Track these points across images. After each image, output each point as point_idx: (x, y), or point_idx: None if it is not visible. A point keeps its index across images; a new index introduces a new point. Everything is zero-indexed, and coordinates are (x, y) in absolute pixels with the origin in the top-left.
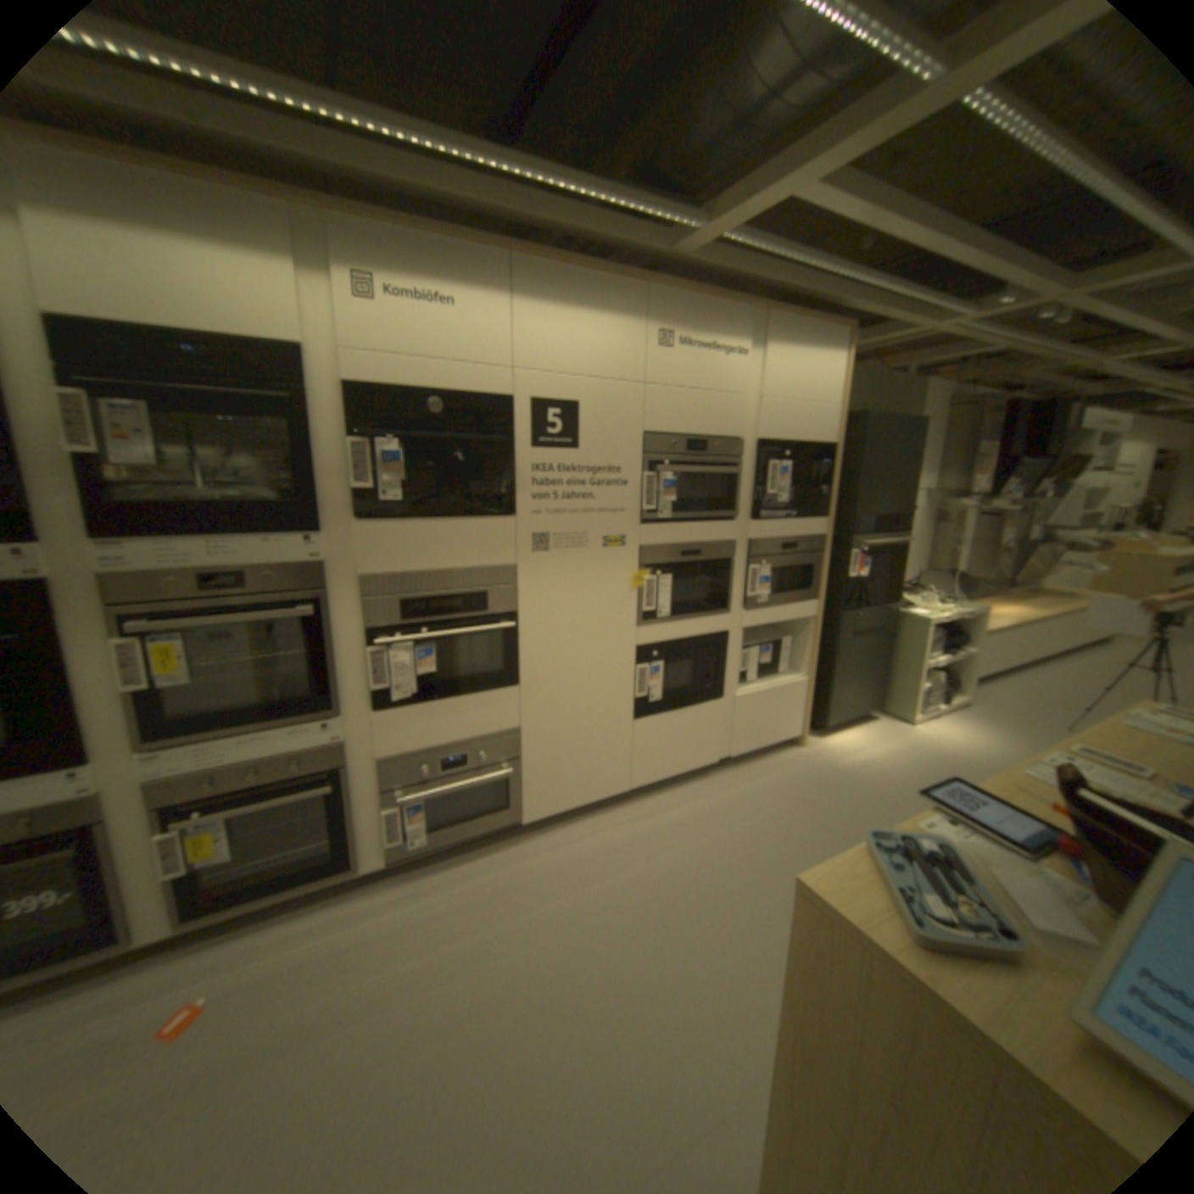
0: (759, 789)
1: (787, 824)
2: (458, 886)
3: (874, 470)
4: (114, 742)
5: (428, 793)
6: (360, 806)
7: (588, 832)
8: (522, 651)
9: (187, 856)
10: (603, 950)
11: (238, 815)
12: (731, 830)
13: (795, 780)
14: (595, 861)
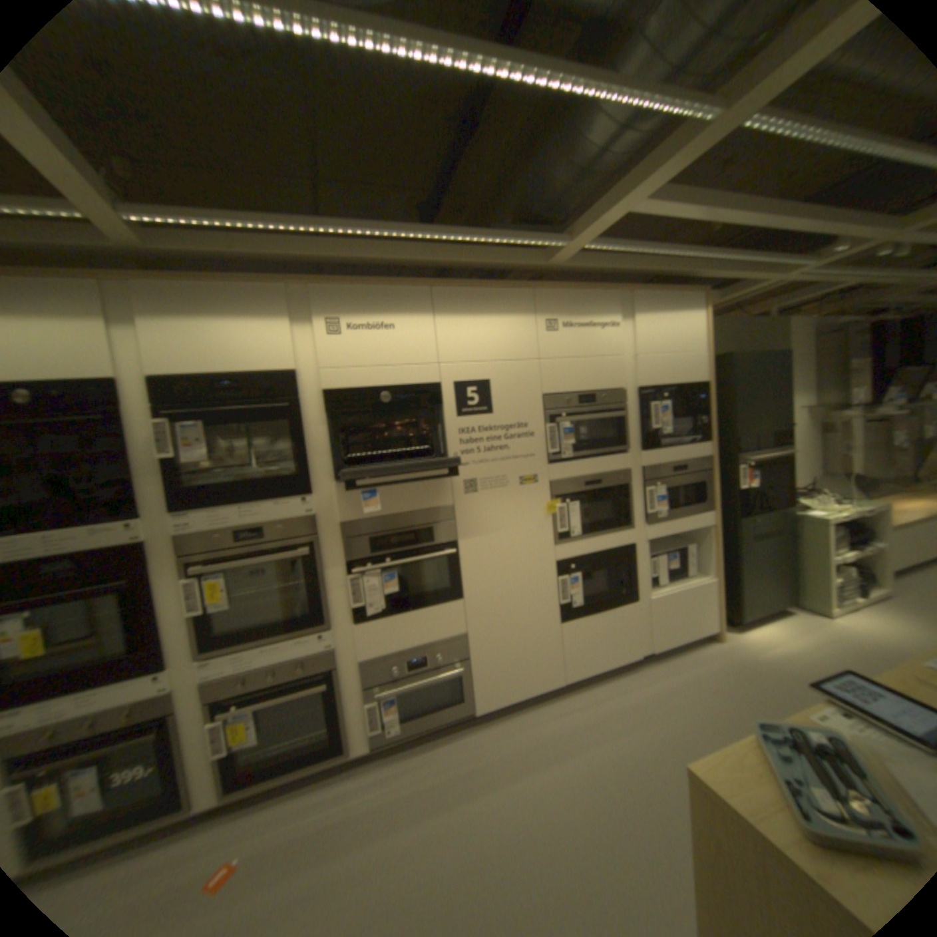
0: (684, 683)
1: (713, 716)
2: (426, 770)
3: (748, 398)
4: (181, 654)
5: (398, 690)
6: (348, 701)
7: (532, 723)
8: (464, 571)
9: (227, 741)
10: (547, 834)
11: (261, 708)
12: (660, 722)
13: (718, 674)
14: (539, 750)
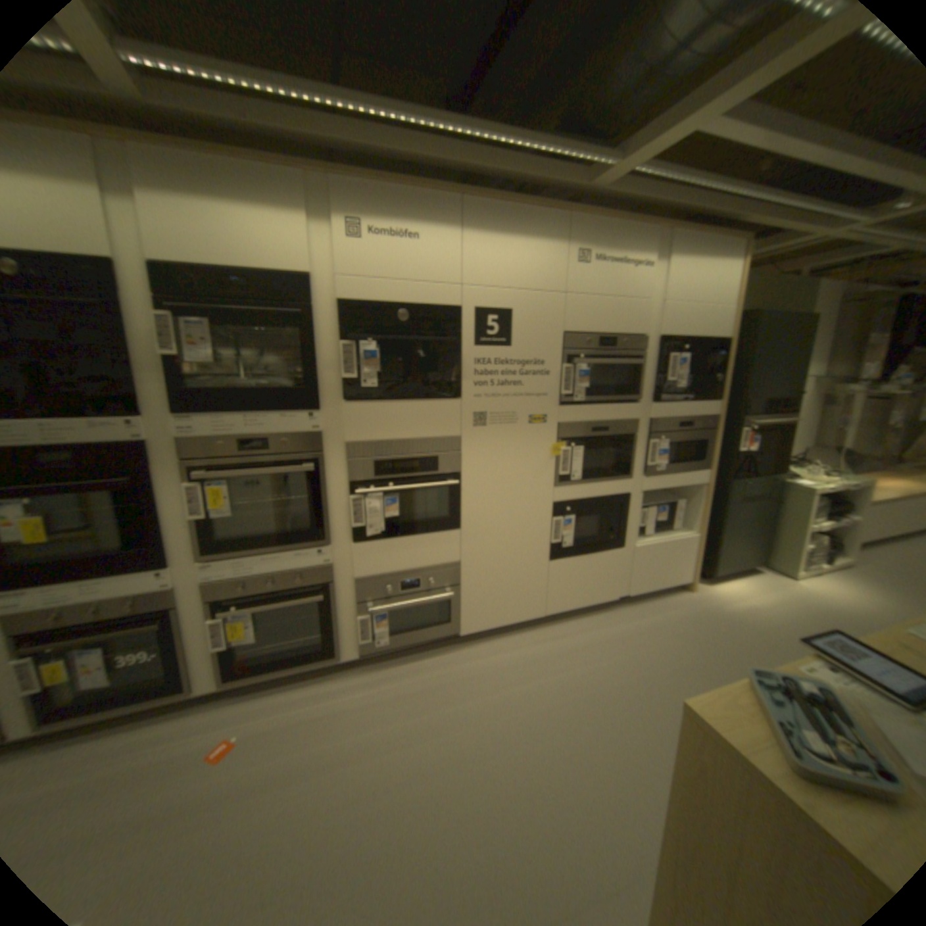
0: (654, 624)
1: (678, 655)
2: (411, 678)
3: (766, 360)
4: (183, 554)
5: (391, 606)
6: (343, 612)
7: (511, 646)
8: (463, 503)
9: (227, 637)
10: (520, 740)
11: (260, 611)
12: (629, 656)
13: (686, 619)
14: (516, 670)
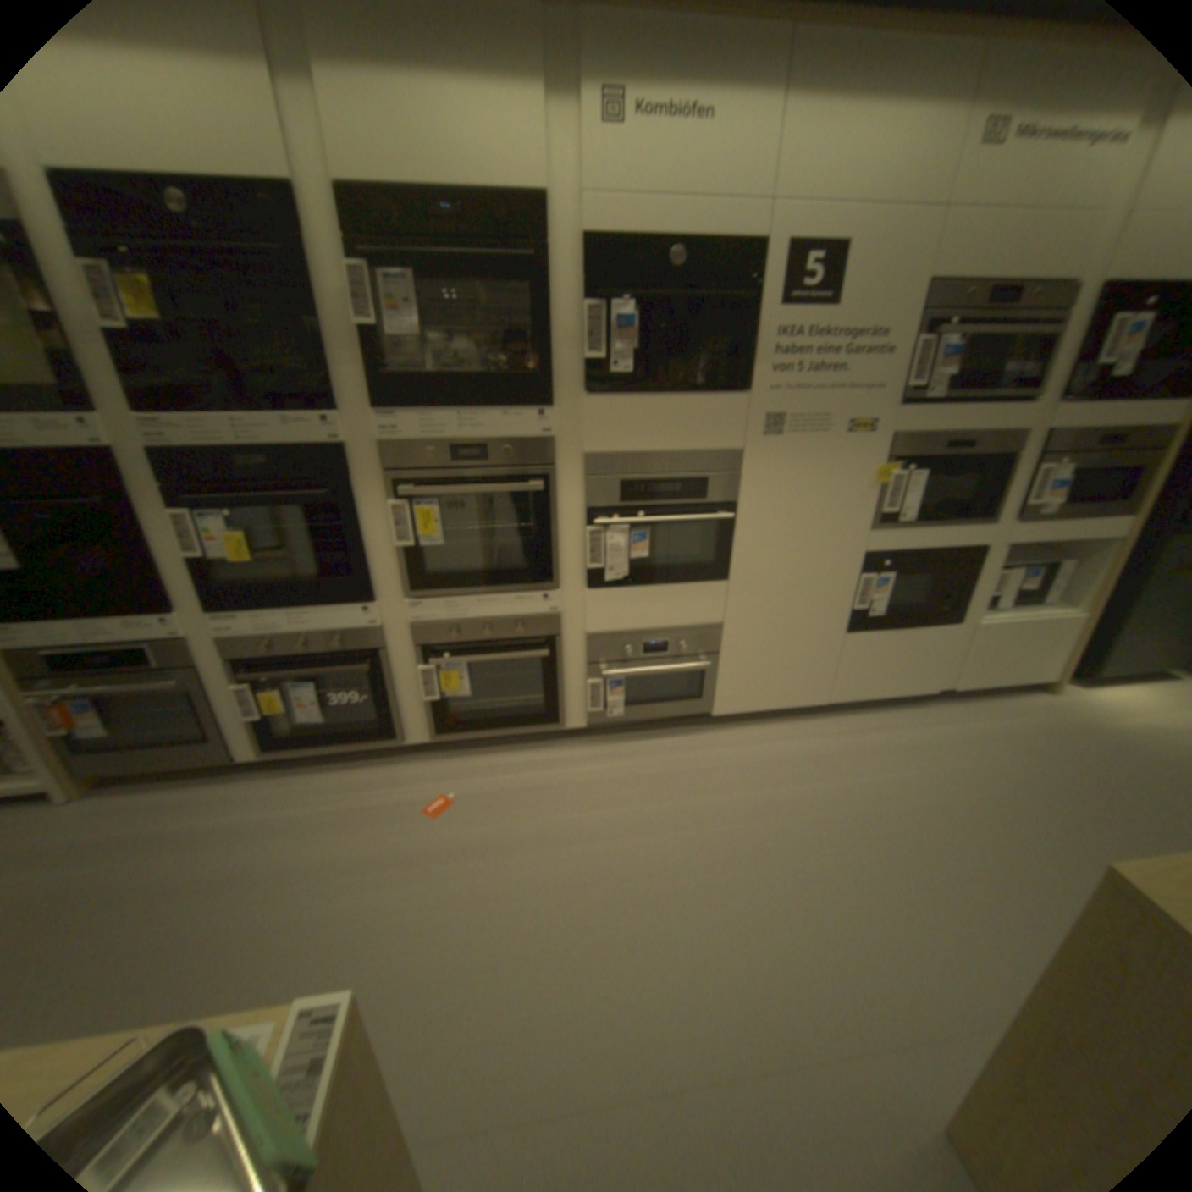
0: (989, 731)
1: (1024, 777)
2: (649, 756)
3: None
4: (391, 586)
5: (630, 670)
6: (571, 671)
7: (779, 735)
8: (737, 545)
9: (440, 685)
10: (789, 850)
11: (477, 660)
12: (948, 769)
13: (1041, 730)
14: (785, 765)
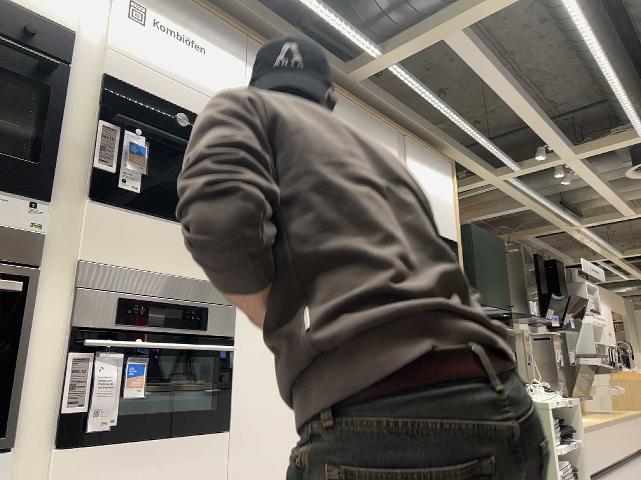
0: None
1: None
2: None
3: (481, 269)
4: None
5: None
6: None
7: None
8: (235, 387)
9: None
10: None
11: None
12: None
13: None
14: None
